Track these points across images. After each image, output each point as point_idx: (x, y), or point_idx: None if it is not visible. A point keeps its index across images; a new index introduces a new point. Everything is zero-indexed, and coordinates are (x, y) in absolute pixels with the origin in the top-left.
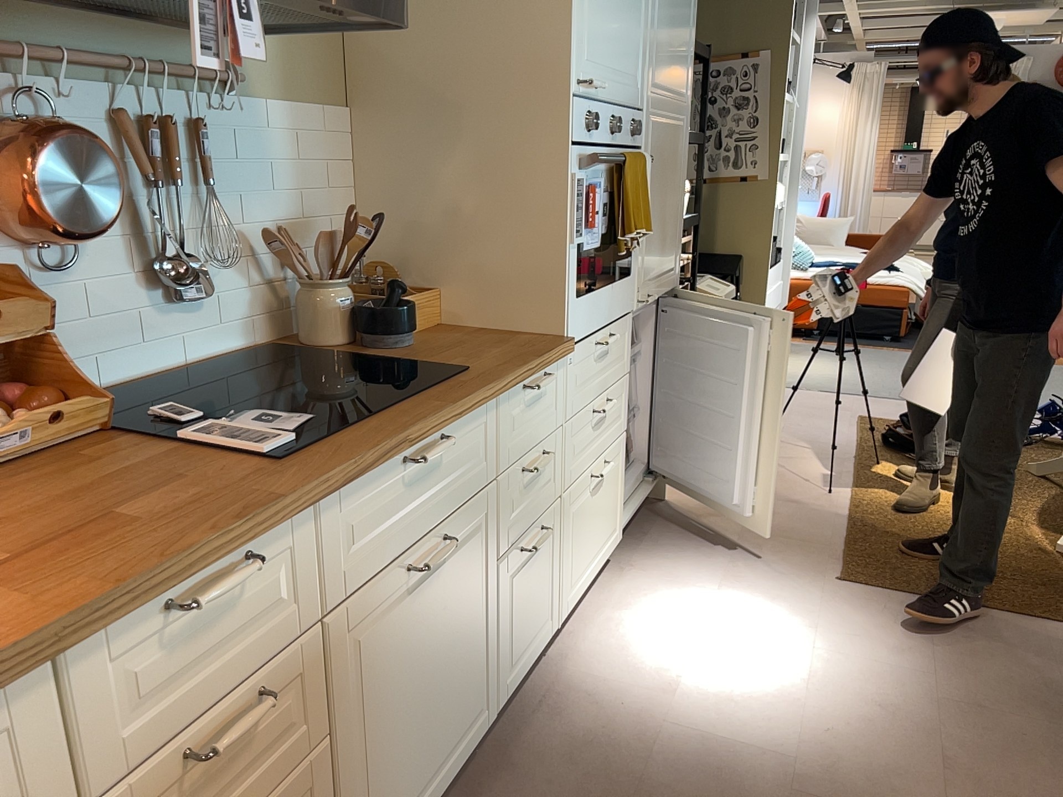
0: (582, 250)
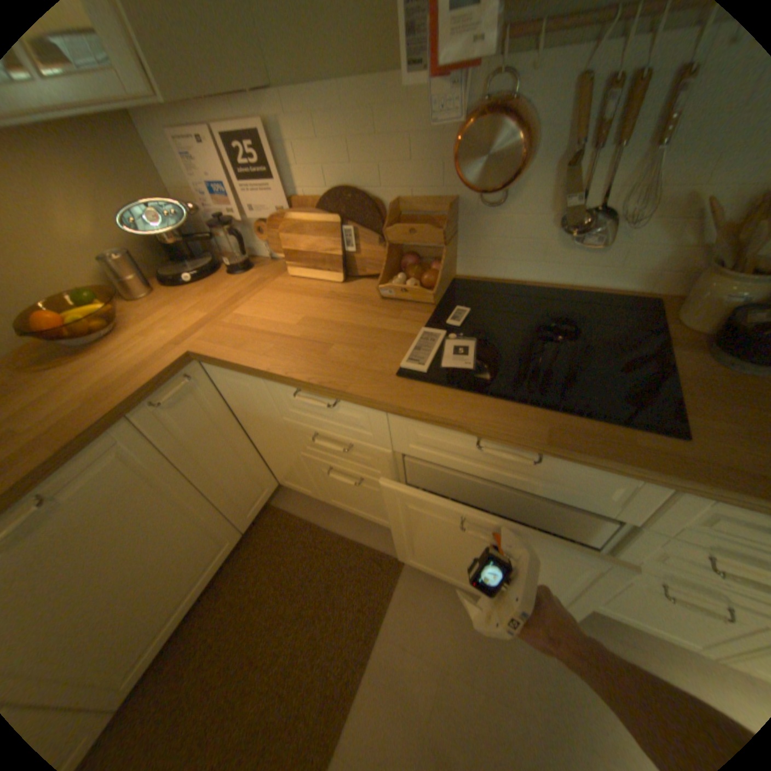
0: None
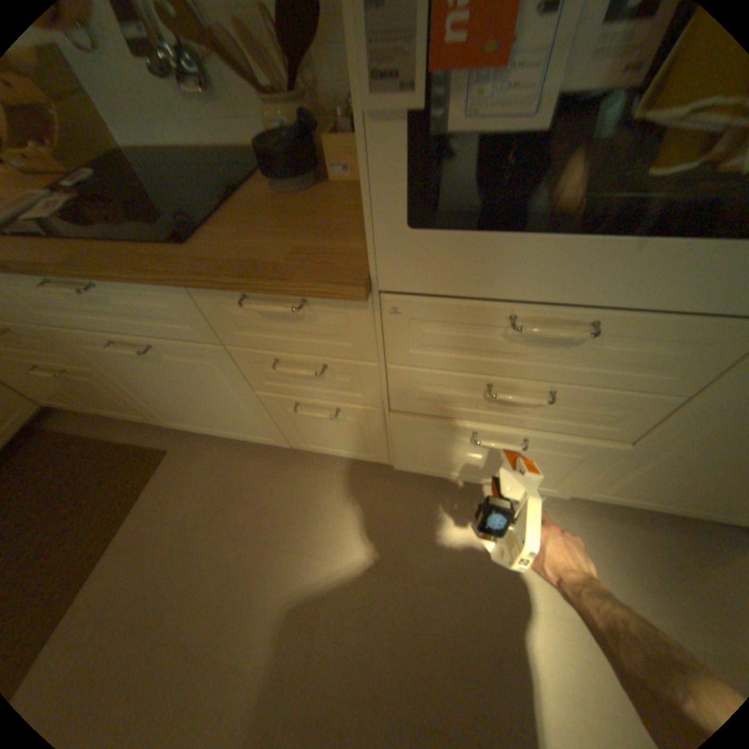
0: (450, 126)
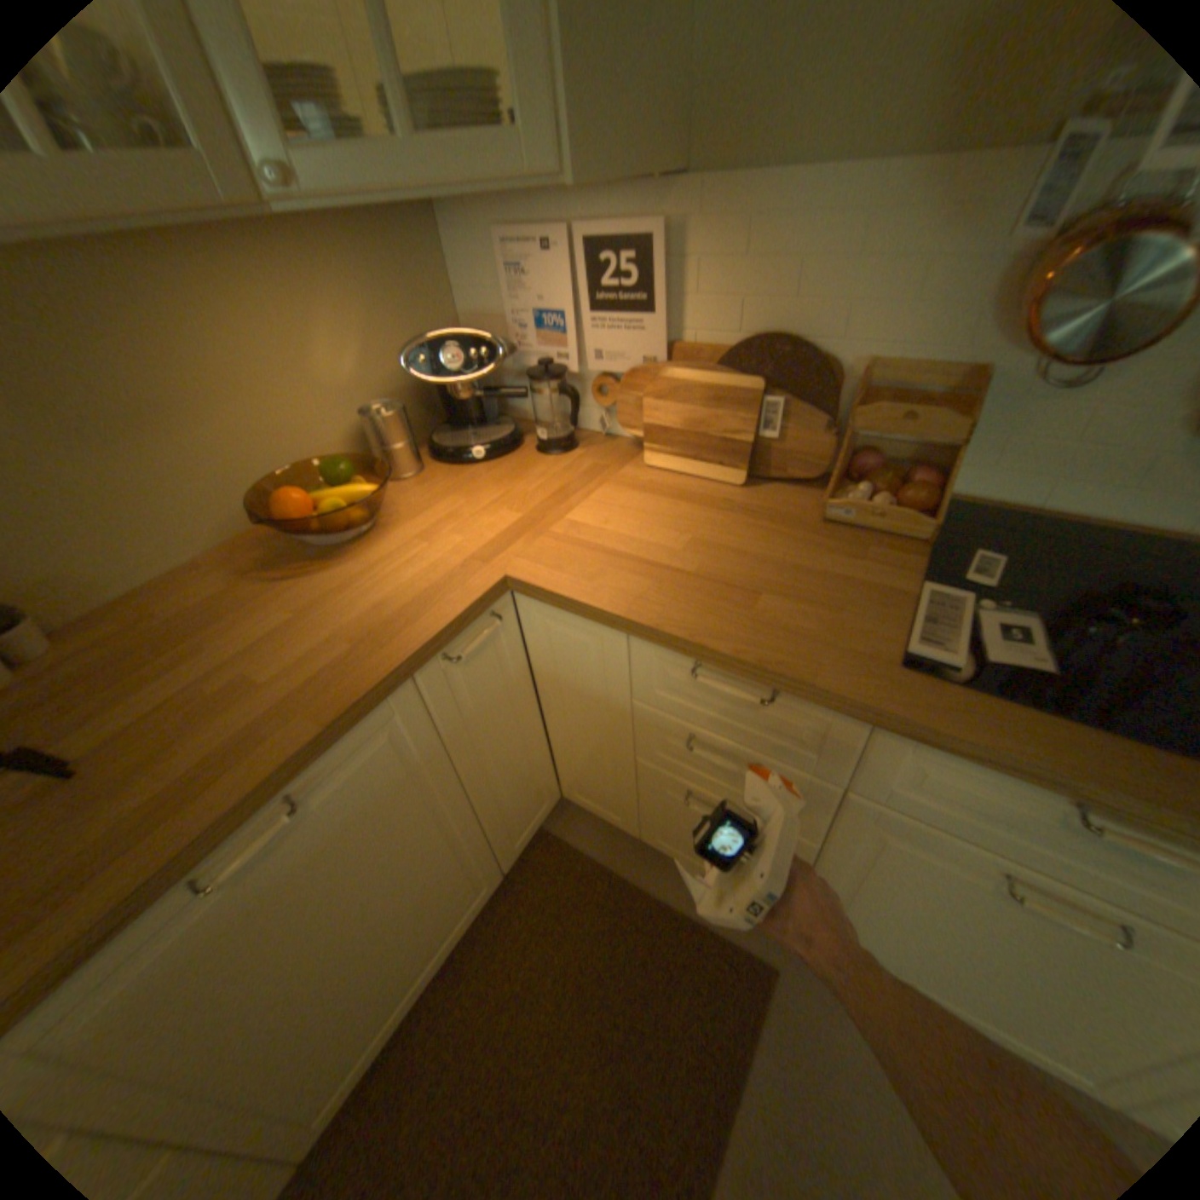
0: None
